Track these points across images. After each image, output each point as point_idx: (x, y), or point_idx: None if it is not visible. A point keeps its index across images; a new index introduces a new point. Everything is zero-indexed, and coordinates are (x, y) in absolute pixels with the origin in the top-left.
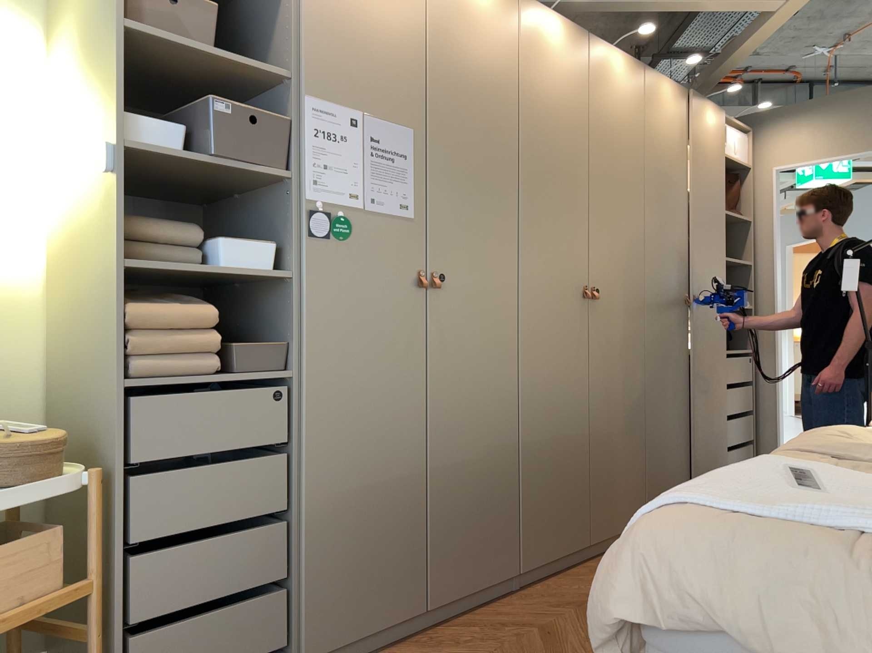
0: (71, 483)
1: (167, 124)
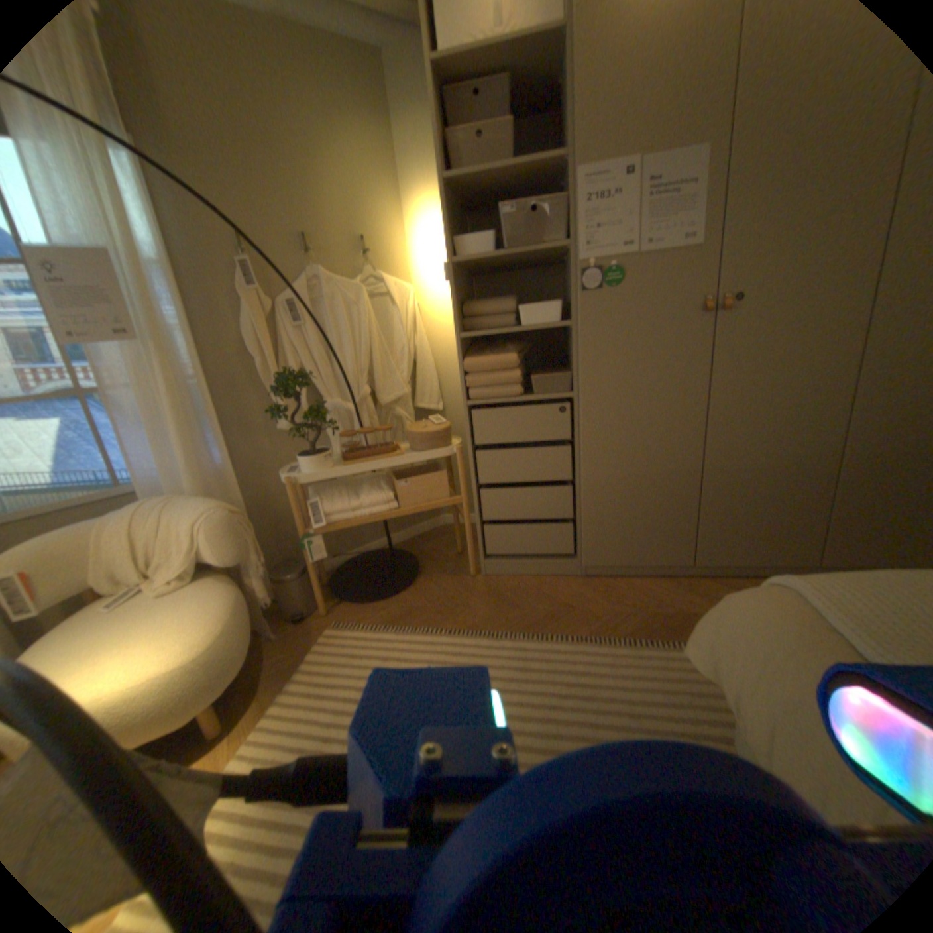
0: (446, 451)
1: (481, 233)
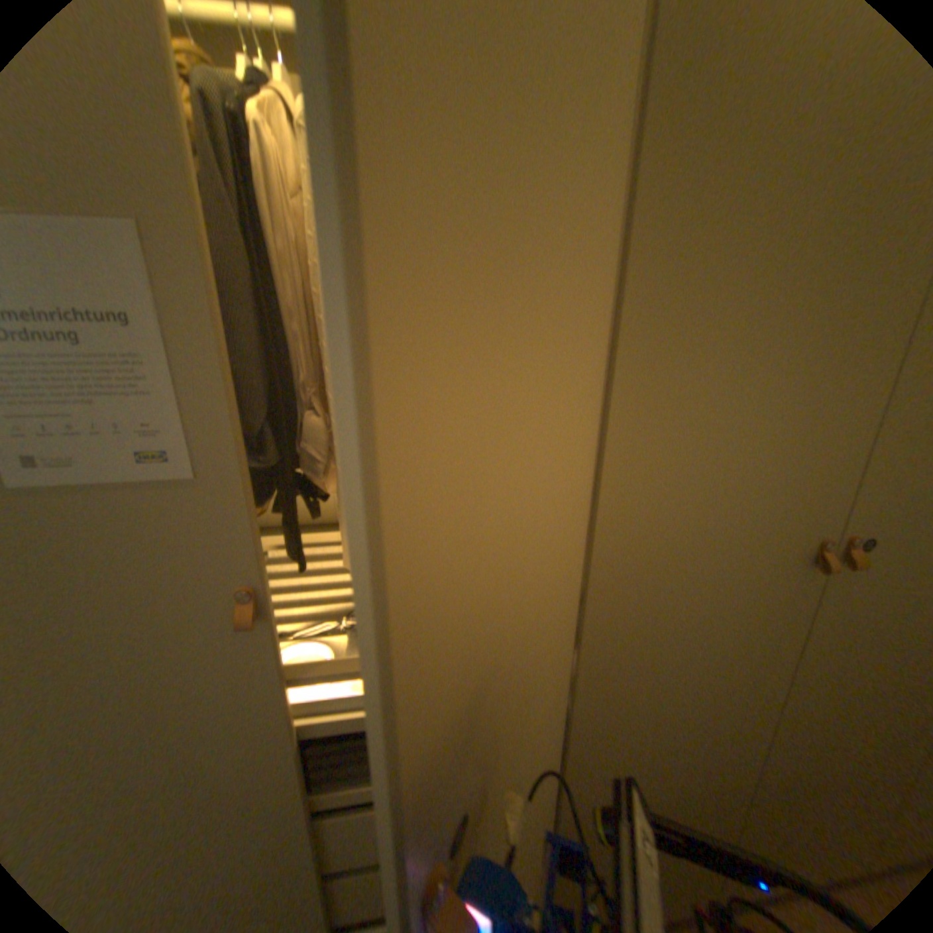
0: None
1: None
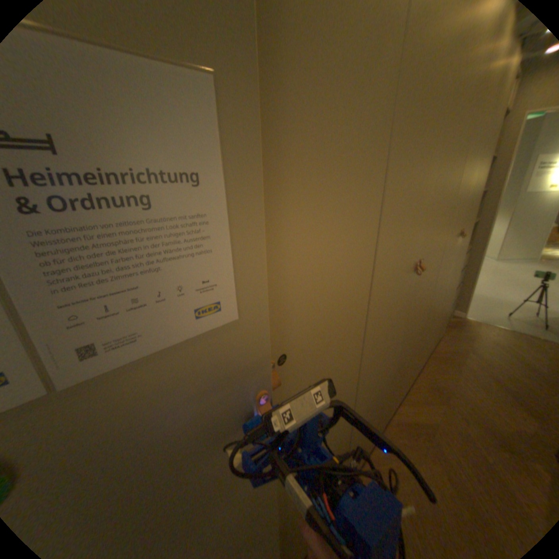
0: None
1: None
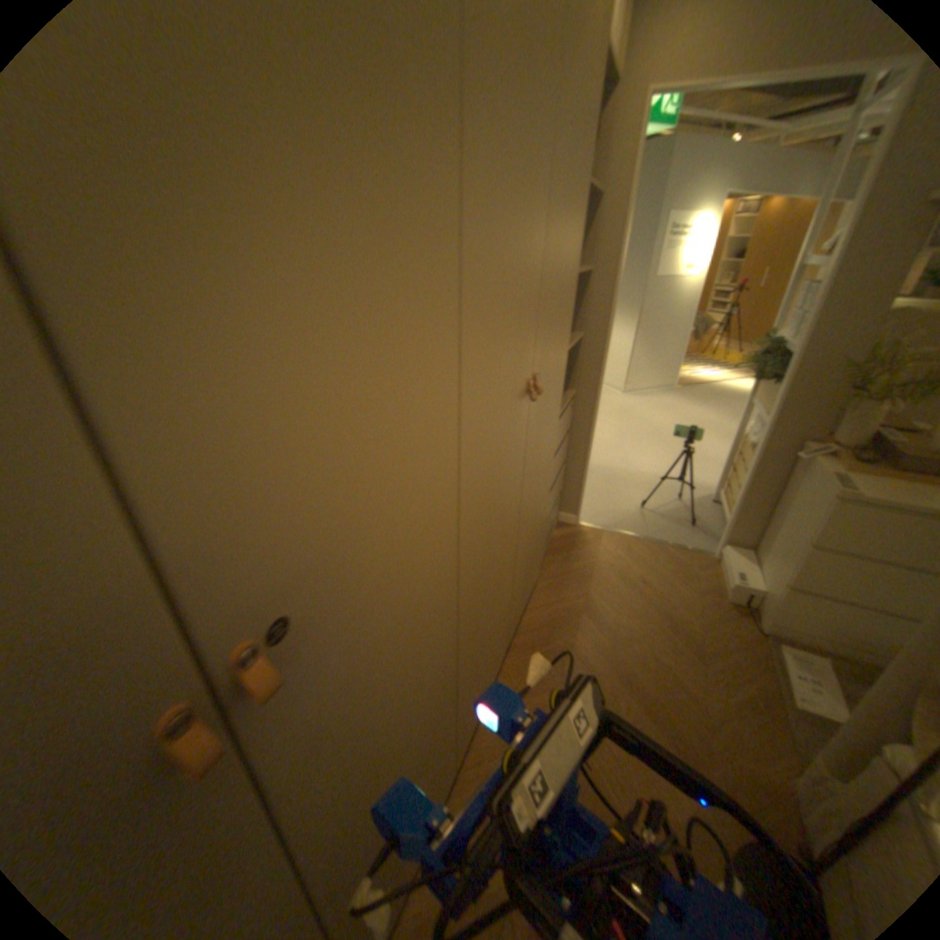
0: None
1: None
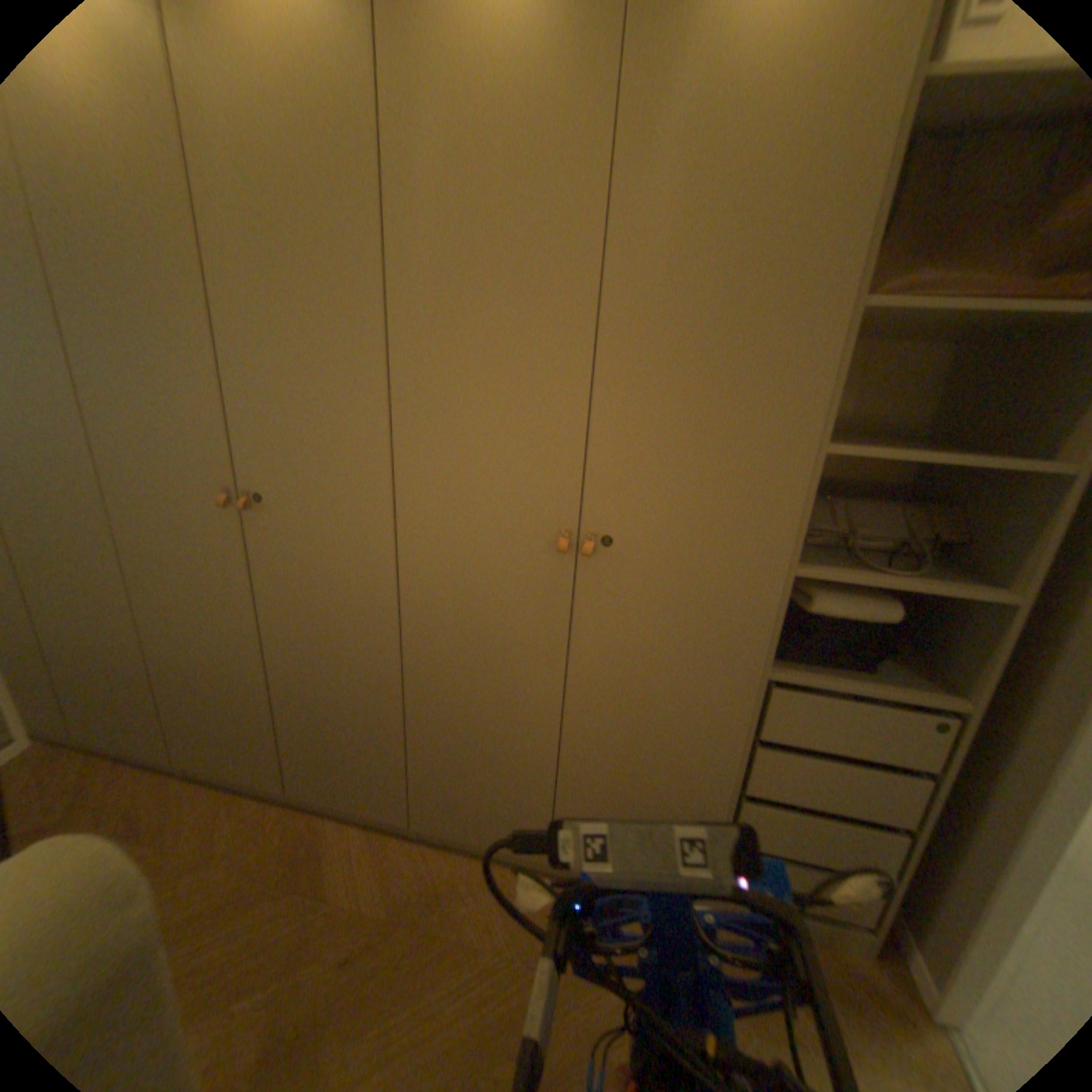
0: None
1: None
